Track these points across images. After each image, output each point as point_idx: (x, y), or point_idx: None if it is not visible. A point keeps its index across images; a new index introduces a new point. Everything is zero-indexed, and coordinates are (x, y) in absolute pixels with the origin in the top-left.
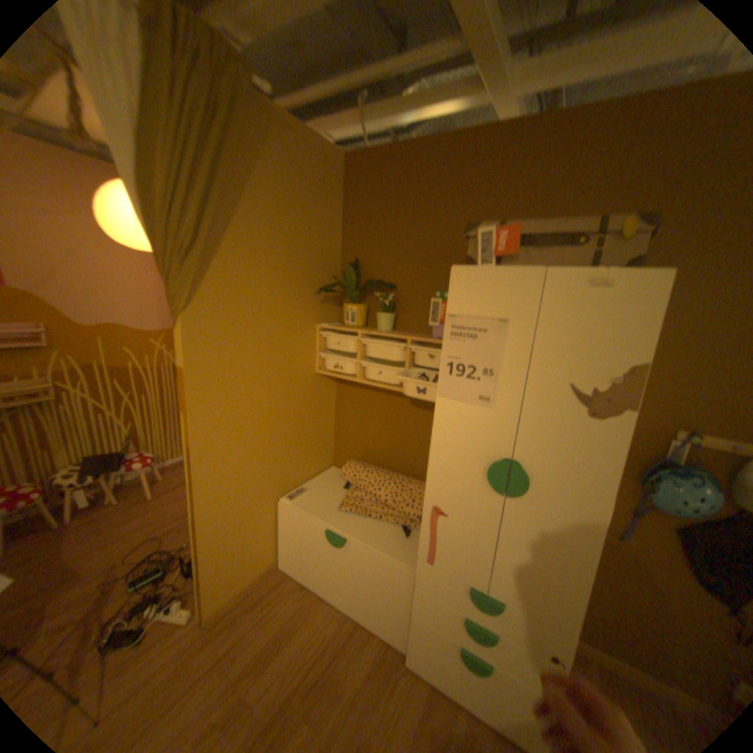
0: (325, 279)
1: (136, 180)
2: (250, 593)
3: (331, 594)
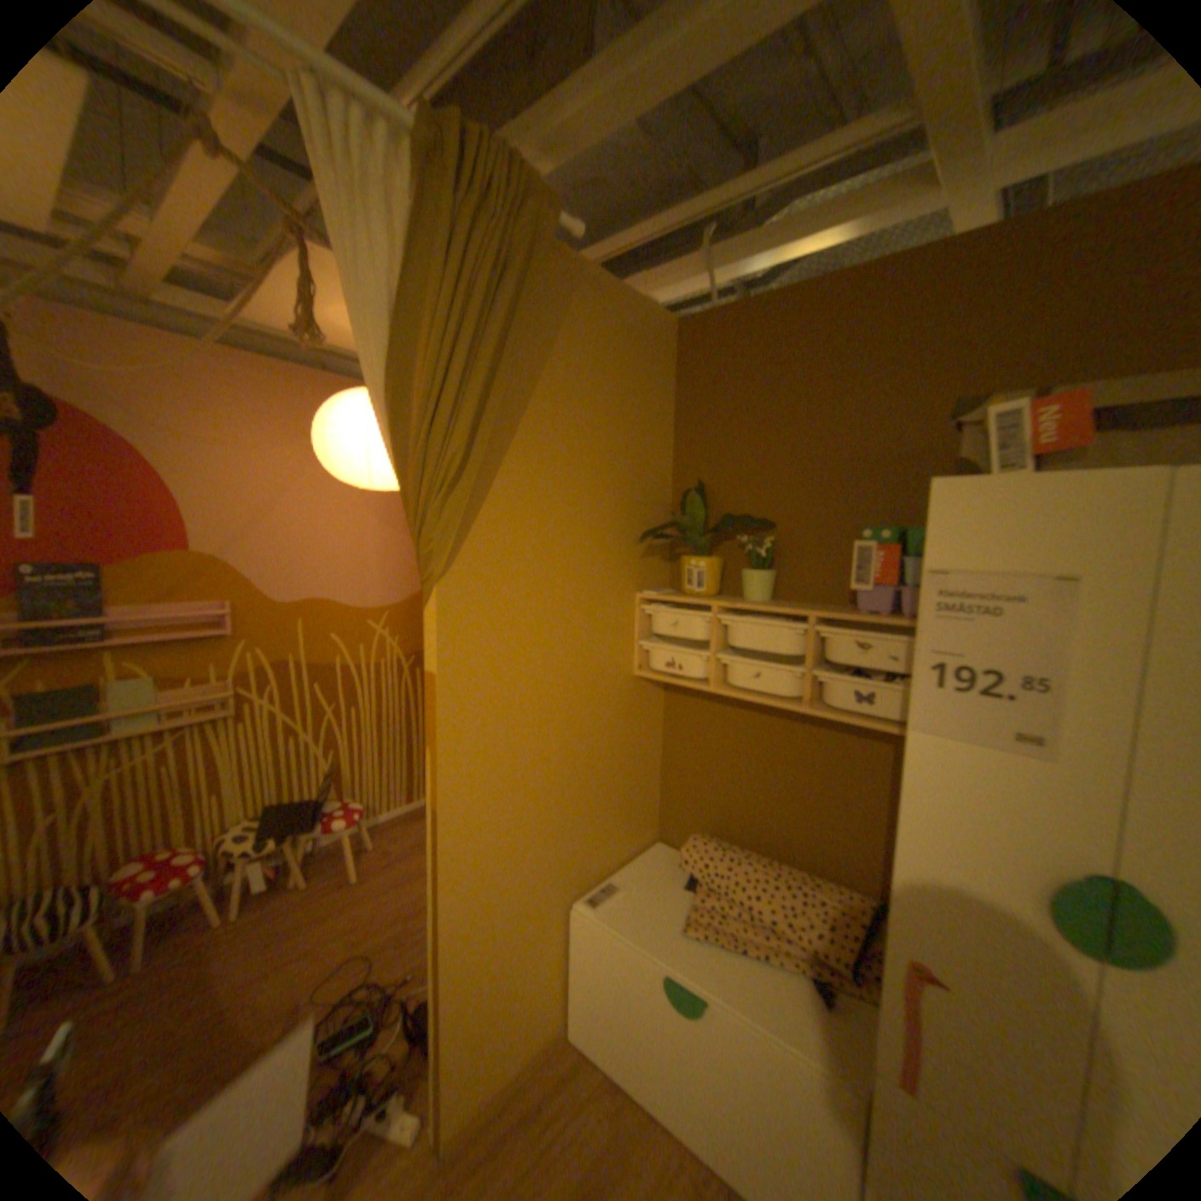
0: (647, 516)
1: (384, 379)
2: (520, 1088)
3: (673, 1110)
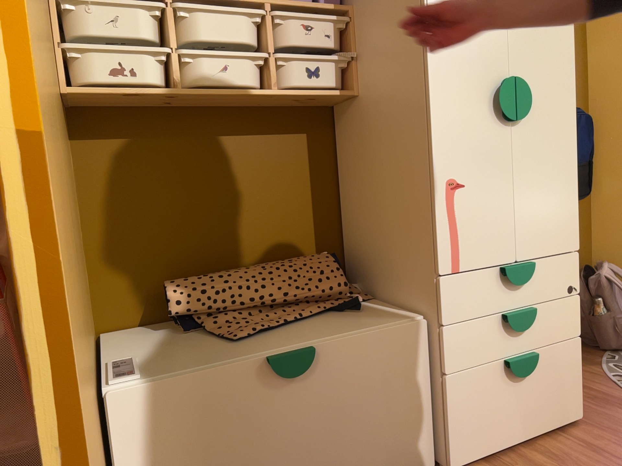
0: None
1: None
2: None
3: None
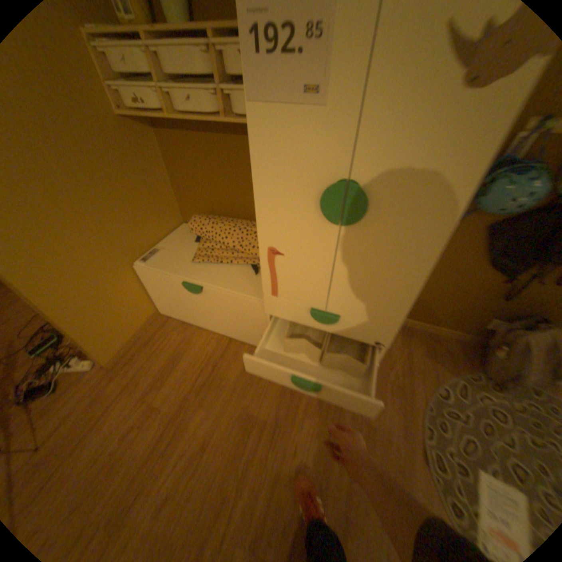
0: None
1: None
2: (140, 336)
3: (205, 323)
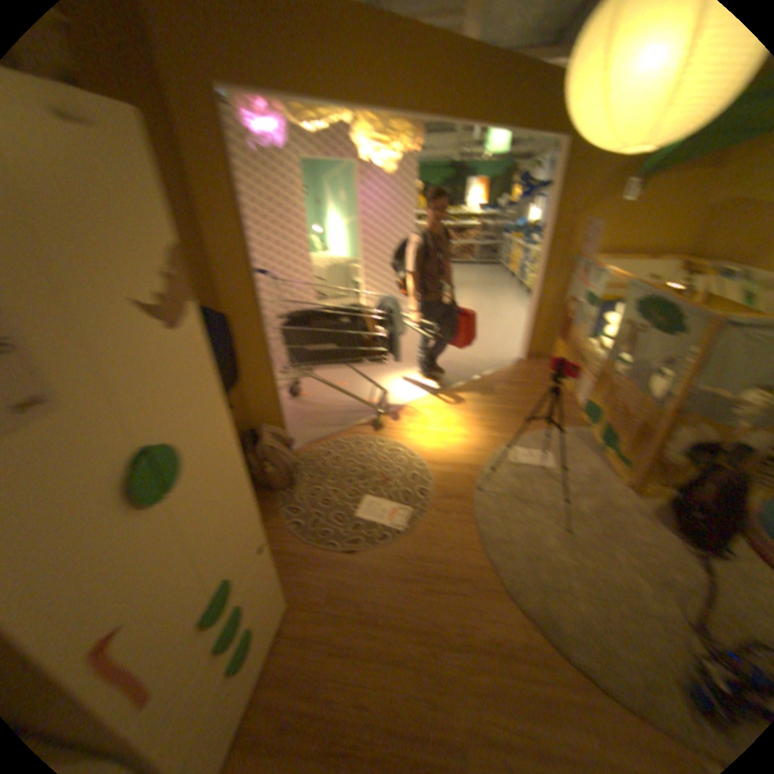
0: None
1: None
2: None
3: None
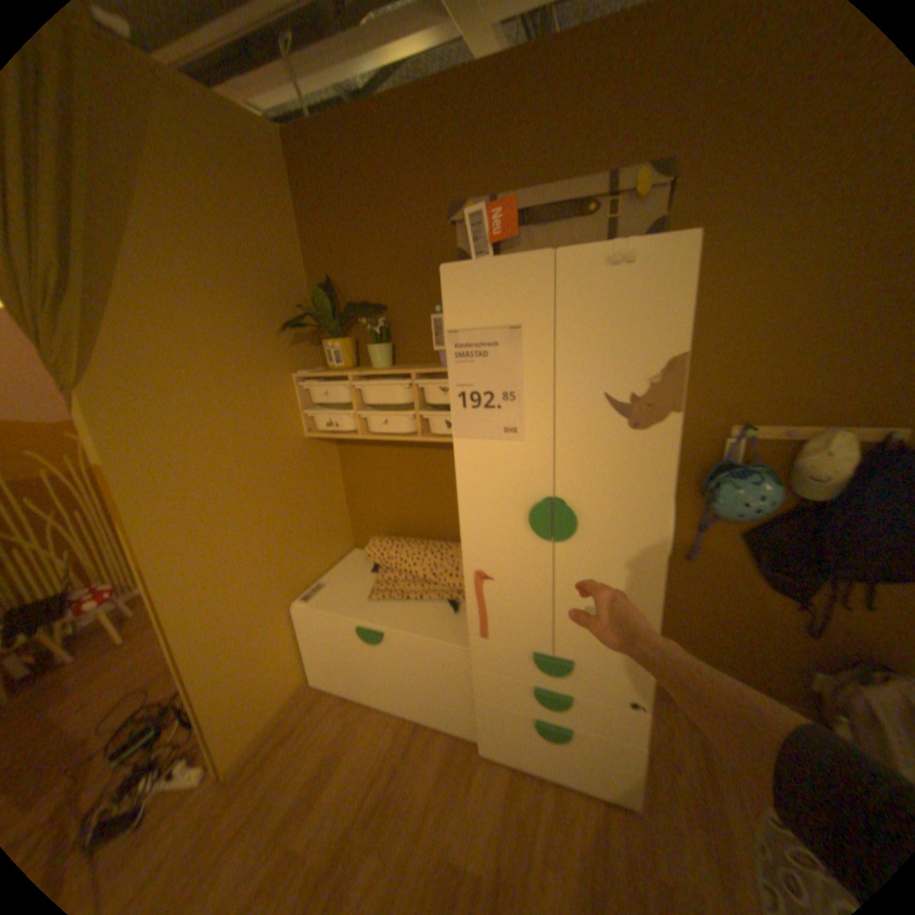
0: (289, 310)
1: None
2: (277, 724)
3: (378, 697)
